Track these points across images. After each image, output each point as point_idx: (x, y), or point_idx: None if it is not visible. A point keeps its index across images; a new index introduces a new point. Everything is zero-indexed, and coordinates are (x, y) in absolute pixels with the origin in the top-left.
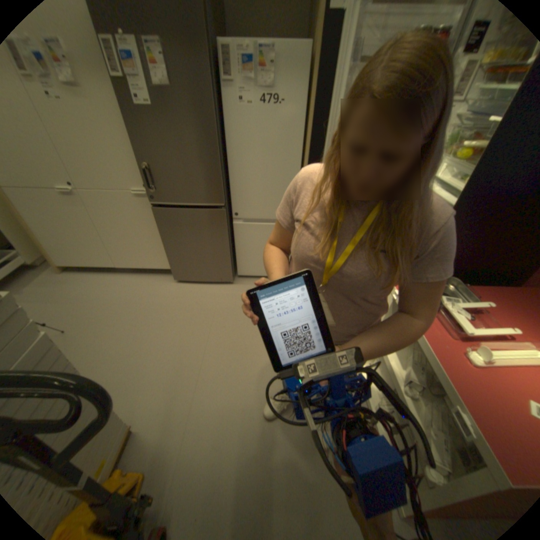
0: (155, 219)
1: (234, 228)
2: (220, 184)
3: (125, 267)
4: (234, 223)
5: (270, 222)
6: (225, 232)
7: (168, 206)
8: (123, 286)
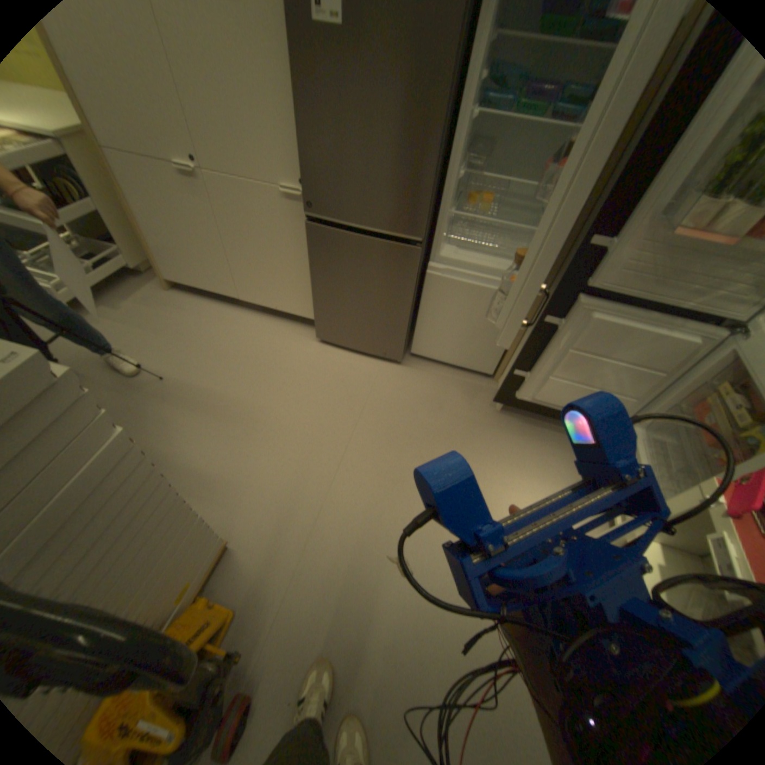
0: (306, 239)
1: (426, 280)
2: (426, 202)
3: (252, 301)
4: (427, 272)
5: (490, 282)
6: (411, 285)
7: (331, 223)
8: (245, 329)
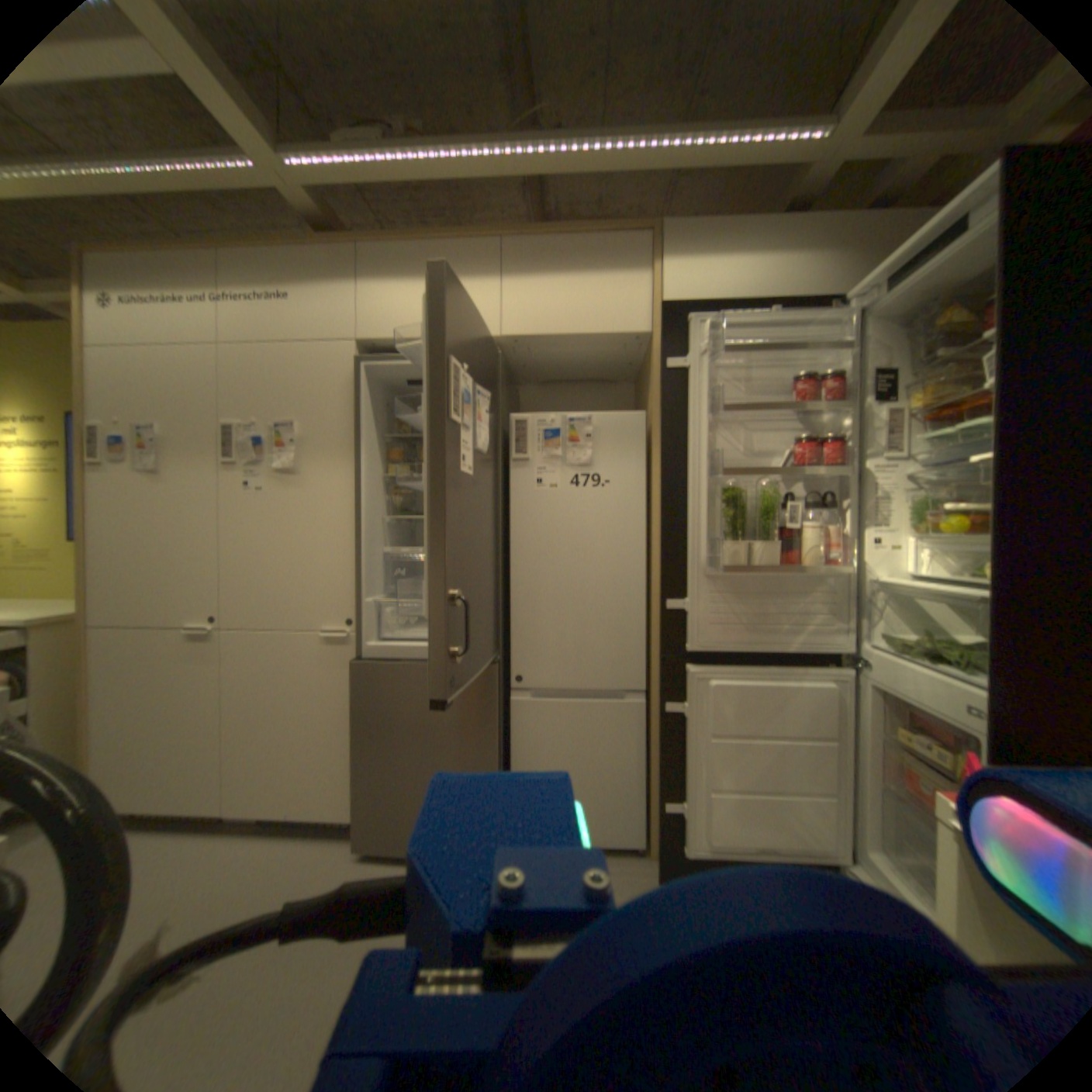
0: (348, 690)
1: (511, 713)
2: (493, 611)
3: (245, 815)
4: (511, 702)
5: (590, 696)
6: (492, 715)
7: (383, 659)
8: (220, 868)
